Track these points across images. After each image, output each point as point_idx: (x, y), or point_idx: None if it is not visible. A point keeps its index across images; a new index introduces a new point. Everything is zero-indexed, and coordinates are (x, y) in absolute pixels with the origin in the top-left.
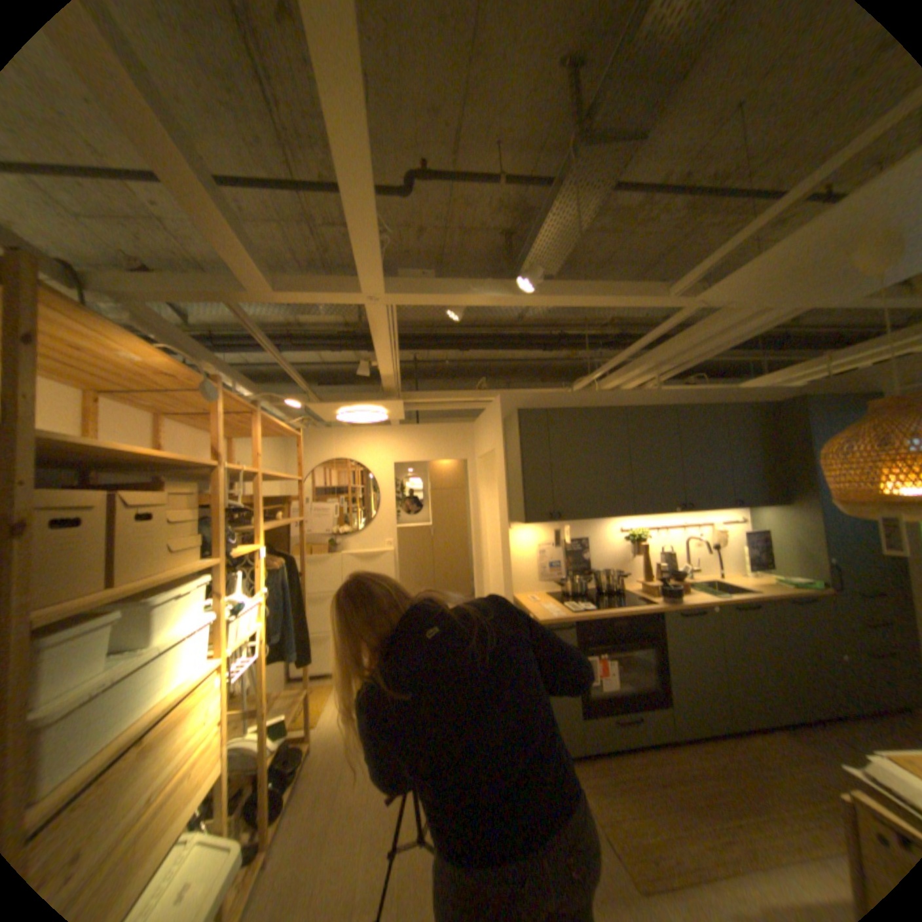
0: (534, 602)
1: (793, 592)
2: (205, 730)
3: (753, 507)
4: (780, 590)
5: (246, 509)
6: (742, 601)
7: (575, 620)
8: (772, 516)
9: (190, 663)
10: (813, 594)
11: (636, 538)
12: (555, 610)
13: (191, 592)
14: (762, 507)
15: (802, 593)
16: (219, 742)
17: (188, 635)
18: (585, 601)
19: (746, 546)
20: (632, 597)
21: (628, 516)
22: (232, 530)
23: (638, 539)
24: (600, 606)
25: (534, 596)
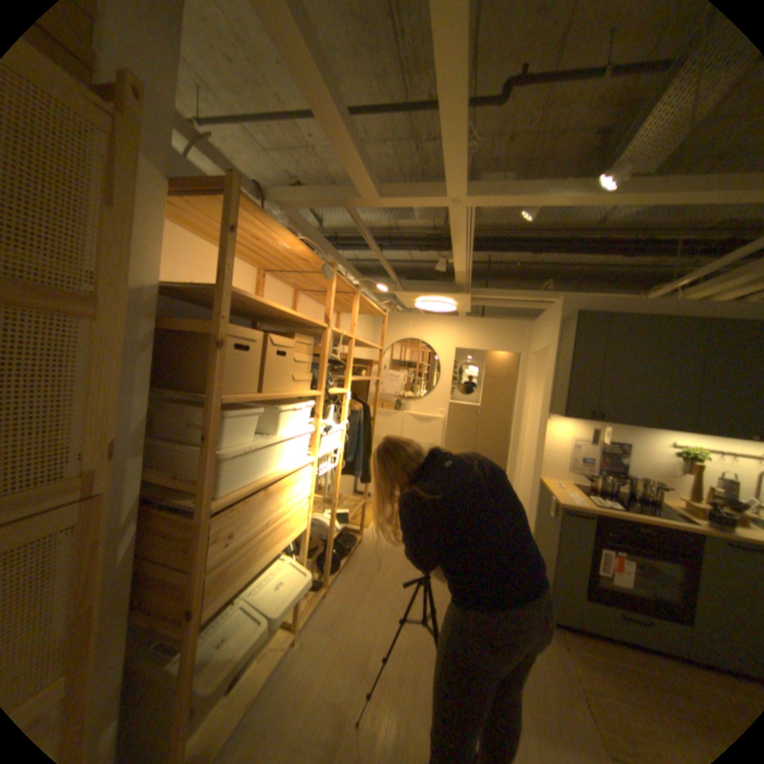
0: (559, 488)
1: None
2: (301, 497)
3: None
4: None
5: (343, 364)
6: None
7: (598, 513)
8: None
9: (297, 453)
10: None
11: (691, 456)
12: (579, 499)
13: (302, 408)
14: None
15: None
16: (307, 508)
17: (297, 435)
18: (614, 501)
19: None
20: (671, 511)
21: (685, 431)
22: (332, 377)
23: (694, 458)
24: (629, 509)
25: (561, 483)
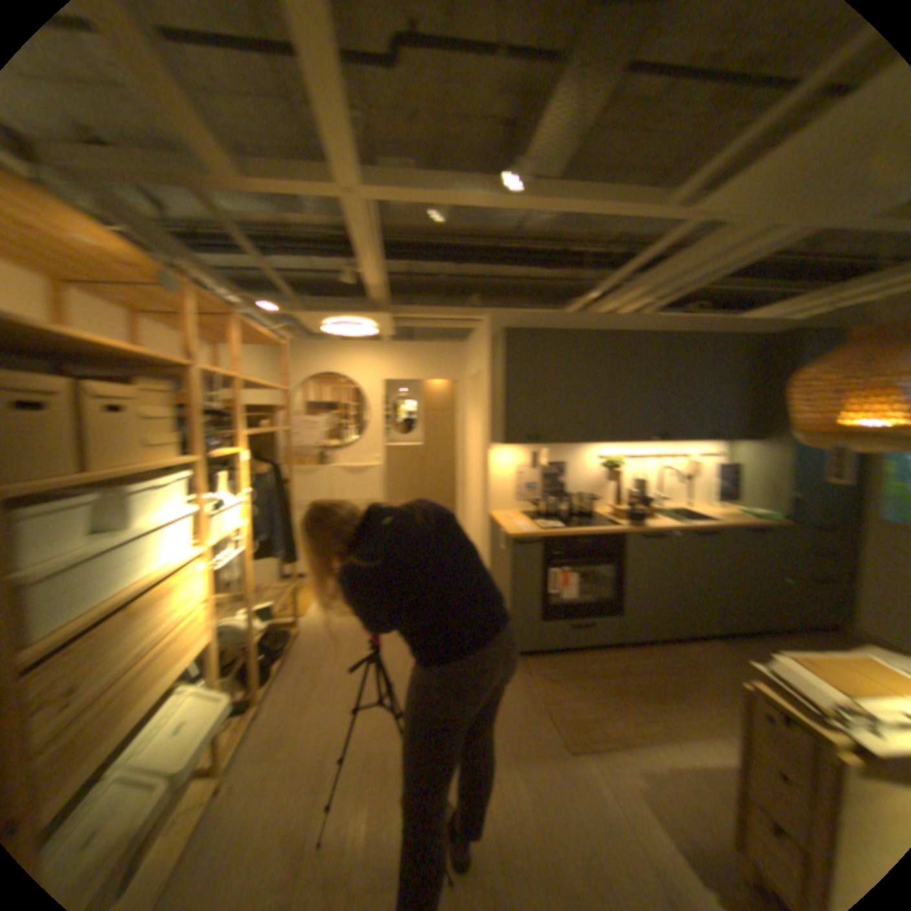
0: (505, 518)
1: (751, 521)
2: (188, 607)
3: (728, 440)
4: (739, 519)
5: (228, 416)
6: (701, 526)
7: (541, 535)
8: (746, 450)
9: (169, 549)
10: (769, 524)
11: (609, 464)
12: (523, 525)
13: (165, 485)
14: (736, 440)
15: (759, 523)
16: (202, 618)
17: (164, 524)
18: (554, 520)
19: (716, 477)
20: (598, 518)
21: (603, 442)
22: (213, 435)
23: (612, 465)
24: (566, 525)
25: (507, 513)
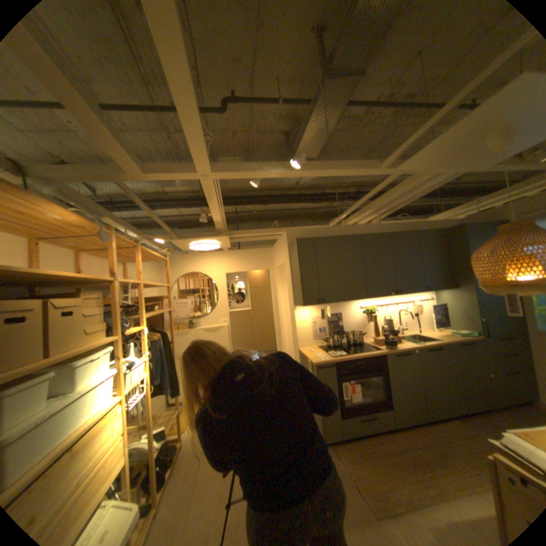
0: (310, 352)
1: (461, 339)
2: (113, 439)
3: (436, 290)
4: (453, 338)
5: (136, 305)
6: (431, 345)
7: (334, 361)
8: (448, 295)
9: (102, 399)
10: (472, 340)
11: (369, 312)
12: (322, 356)
13: (100, 357)
14: (441, 290)
15: (466, 339)
16: (122, 445)
17: (99, 383)
18: (340, 350)
19: (433, 313)
20: (368, 346)
21: (363, 299)
22: (127, 318)
23: (370, 312)
24: (349, 353)
25: (311, 349)
